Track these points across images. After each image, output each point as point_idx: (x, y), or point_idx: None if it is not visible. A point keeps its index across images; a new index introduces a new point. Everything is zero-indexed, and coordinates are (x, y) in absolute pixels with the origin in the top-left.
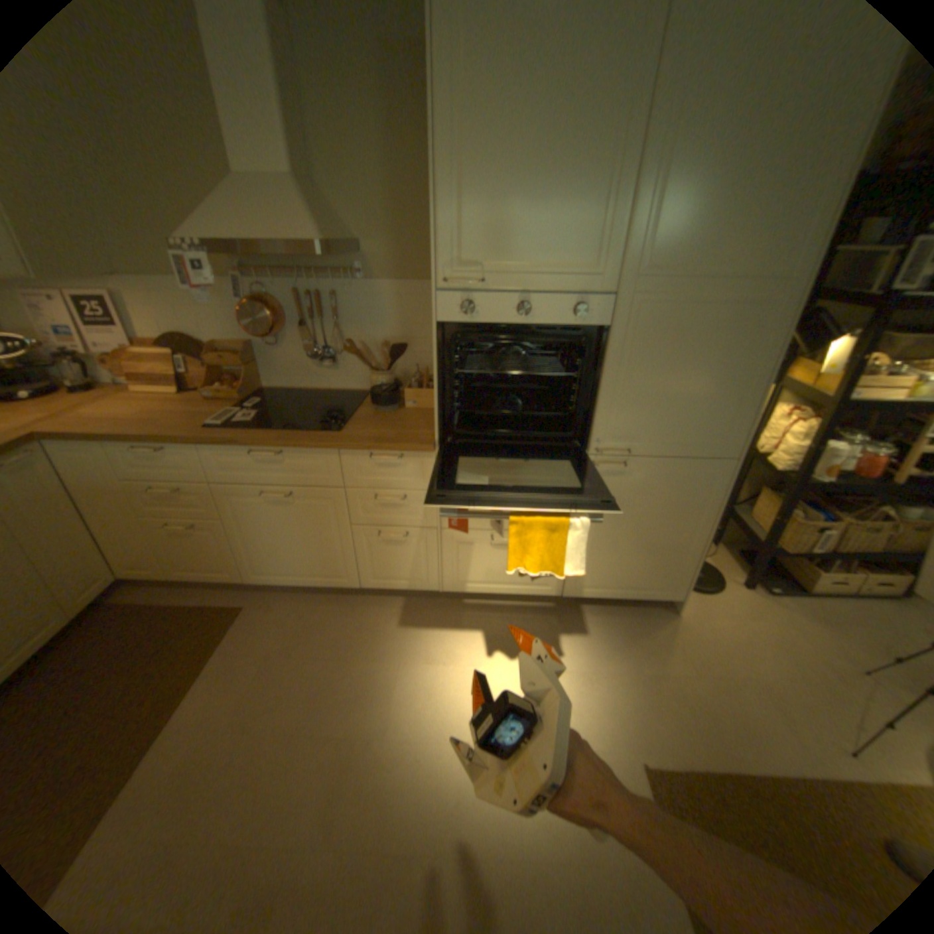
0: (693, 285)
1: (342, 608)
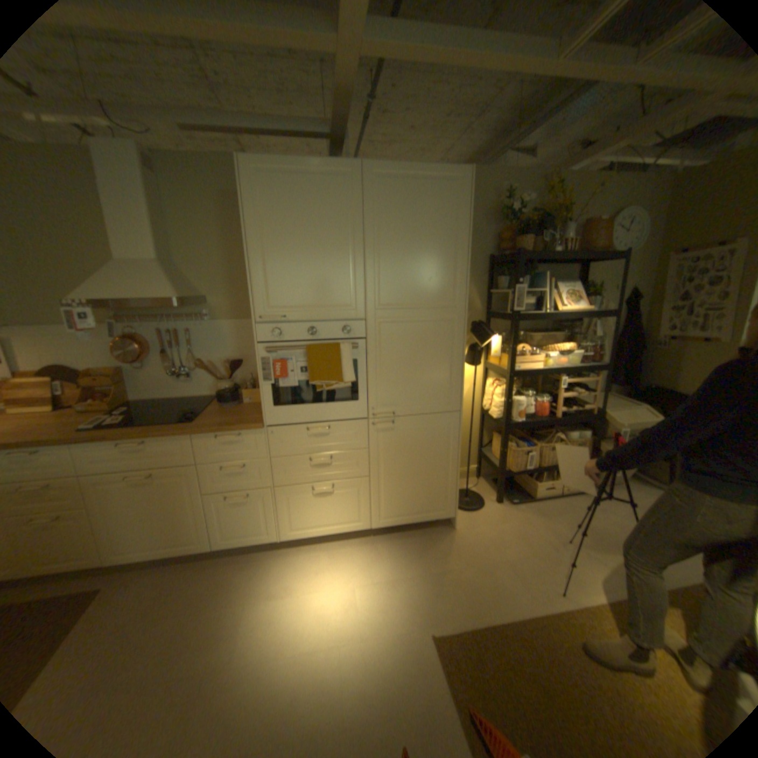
0: (406, 313)
1: (194, 572)
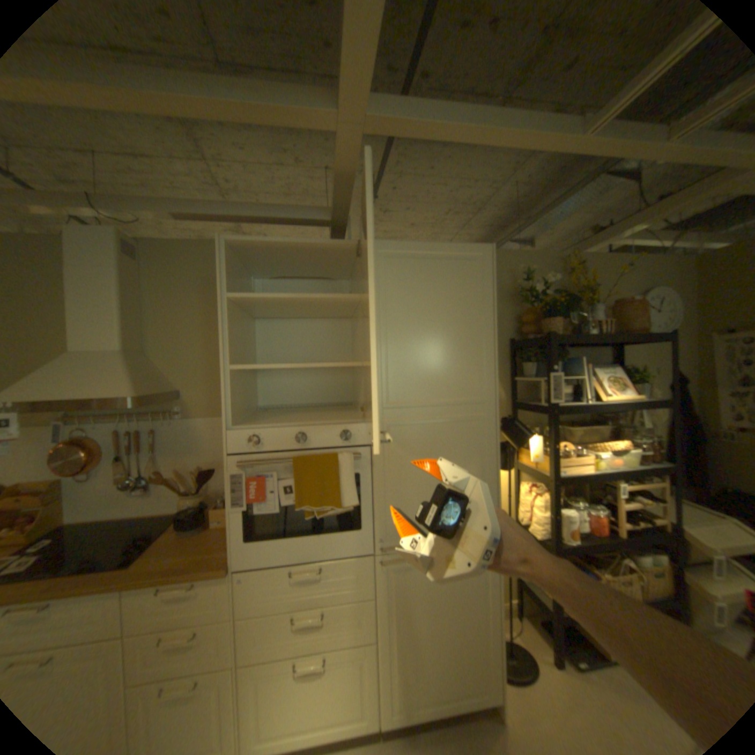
0: (422, 412)
1: None
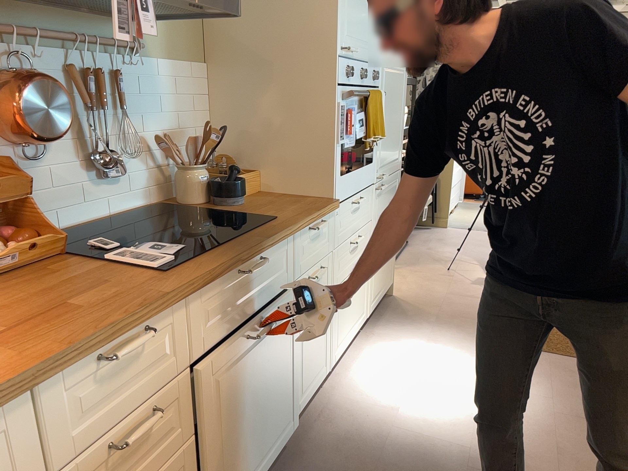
0: (393, 63)
1: (291, 462)
